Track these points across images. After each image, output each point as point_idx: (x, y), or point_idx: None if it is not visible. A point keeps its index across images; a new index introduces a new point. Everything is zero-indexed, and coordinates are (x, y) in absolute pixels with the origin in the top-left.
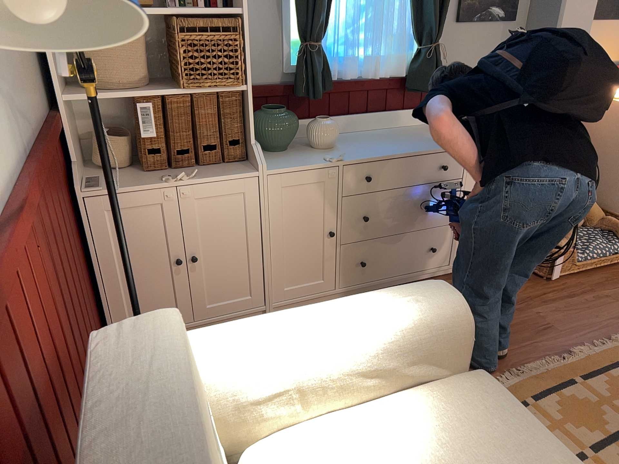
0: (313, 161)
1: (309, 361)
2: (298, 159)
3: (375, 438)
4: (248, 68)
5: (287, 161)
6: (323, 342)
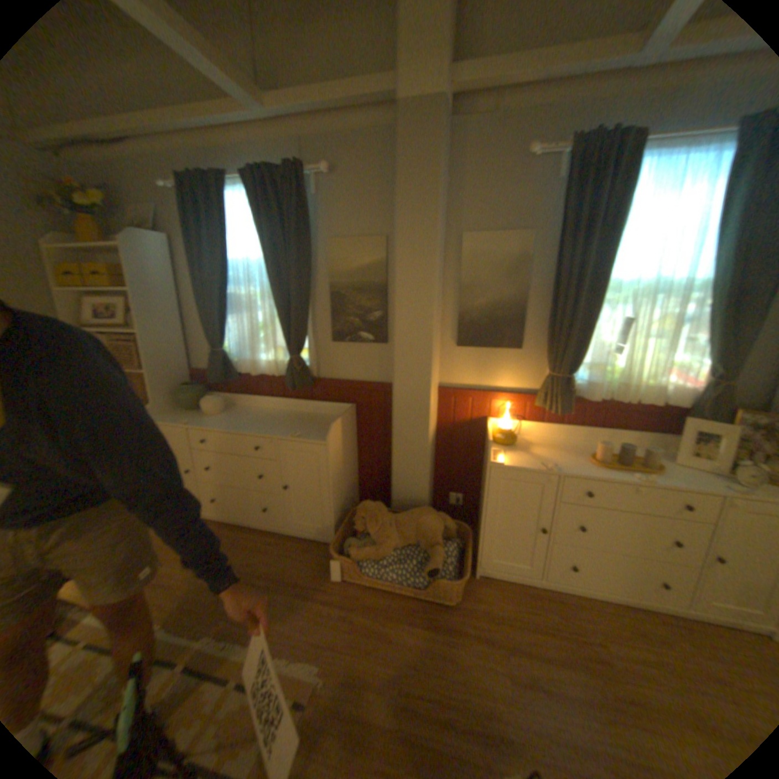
0: (175, 422)
1: None
2: (175, 419)
3: None
4: (142, 362)
5: (169, 418)
6: None
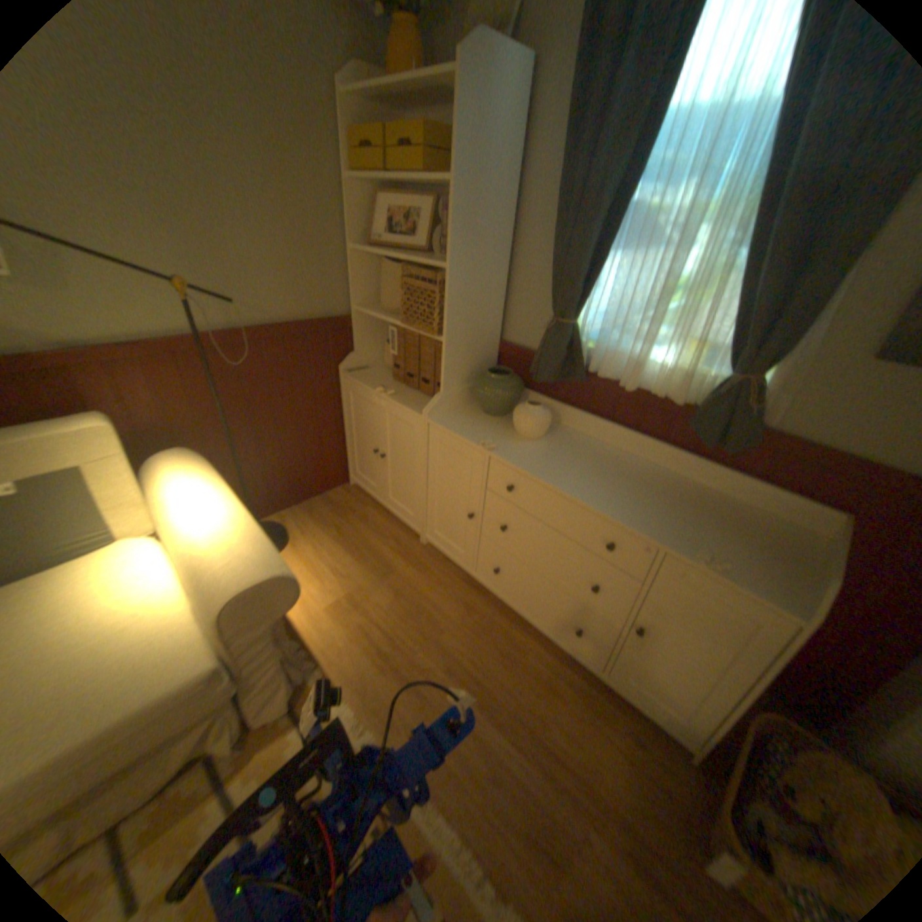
0: (475, 436)
1: (171, 522)
2: (474, 428)
3: (138, 596)
4: (448, 322)
5: (465, 424)
6: (181, 520)
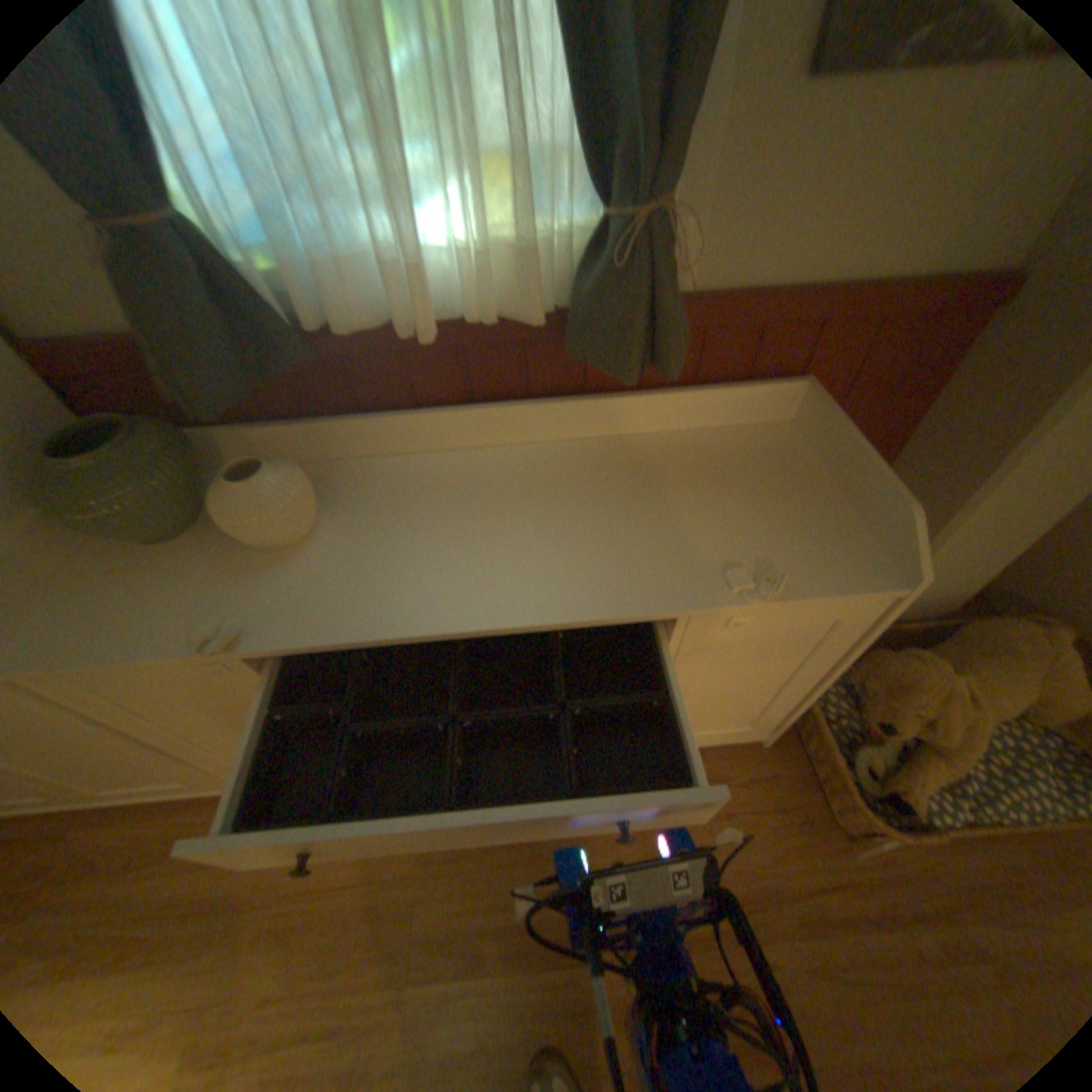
0: (167, 627)
1: None
2: (148, 604)
3: None
4: None
5: (115, 608)
6: None
